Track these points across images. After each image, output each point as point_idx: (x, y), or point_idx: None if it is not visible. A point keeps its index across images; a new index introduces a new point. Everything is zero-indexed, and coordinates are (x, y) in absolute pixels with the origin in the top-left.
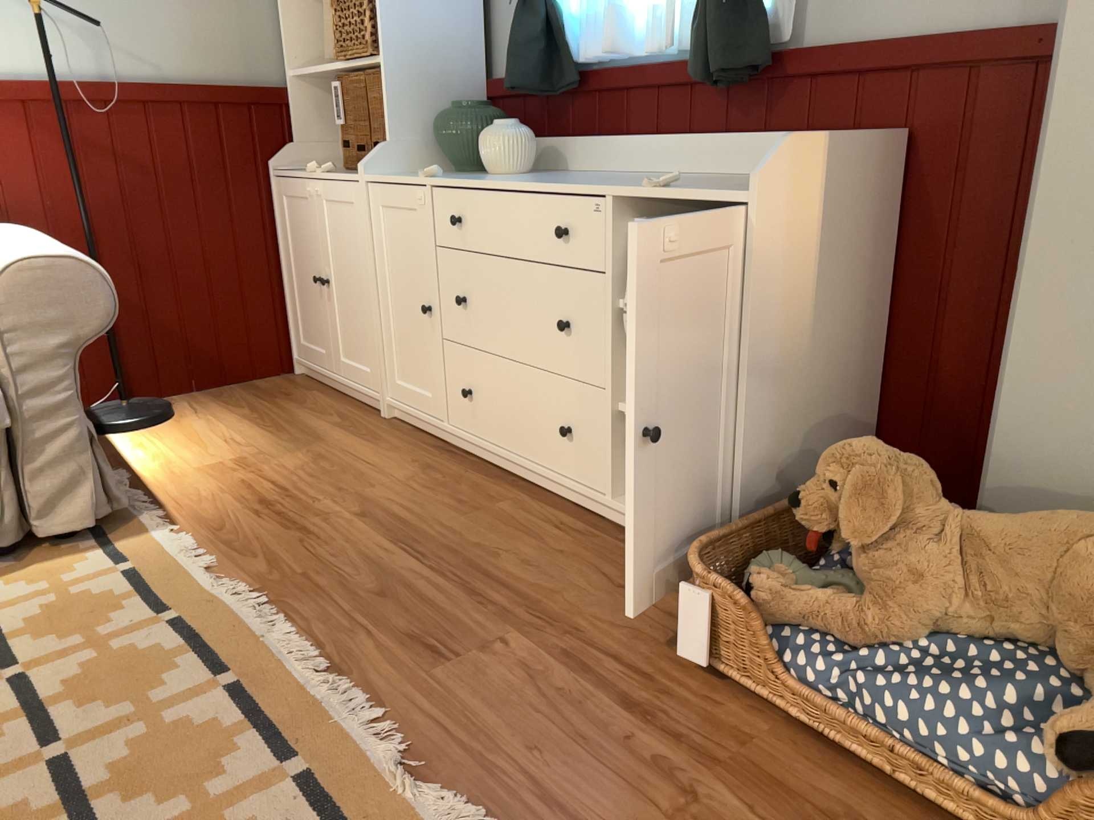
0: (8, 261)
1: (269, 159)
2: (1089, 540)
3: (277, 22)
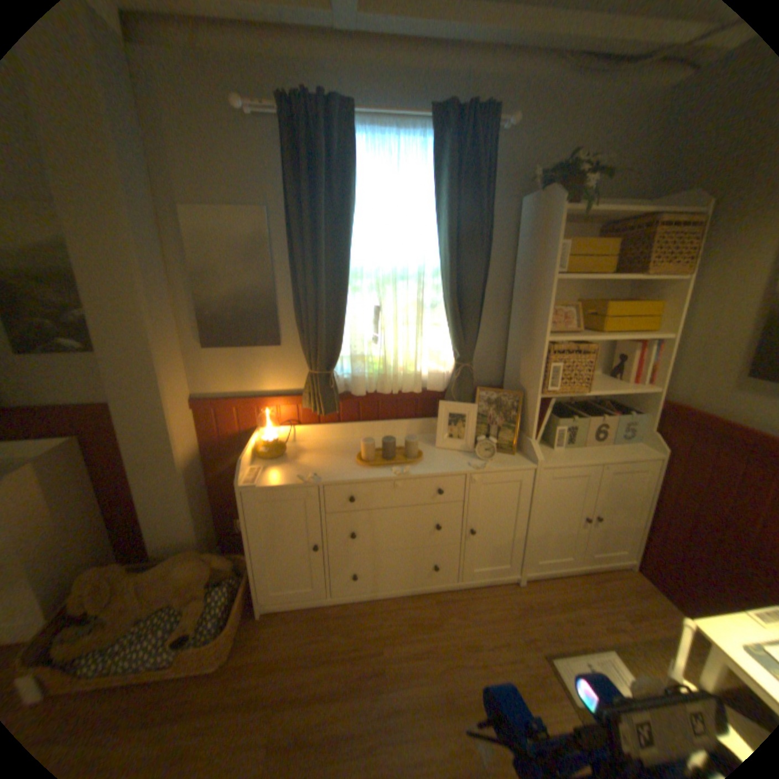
0: None
1: None
2: (172, 571)
3: None
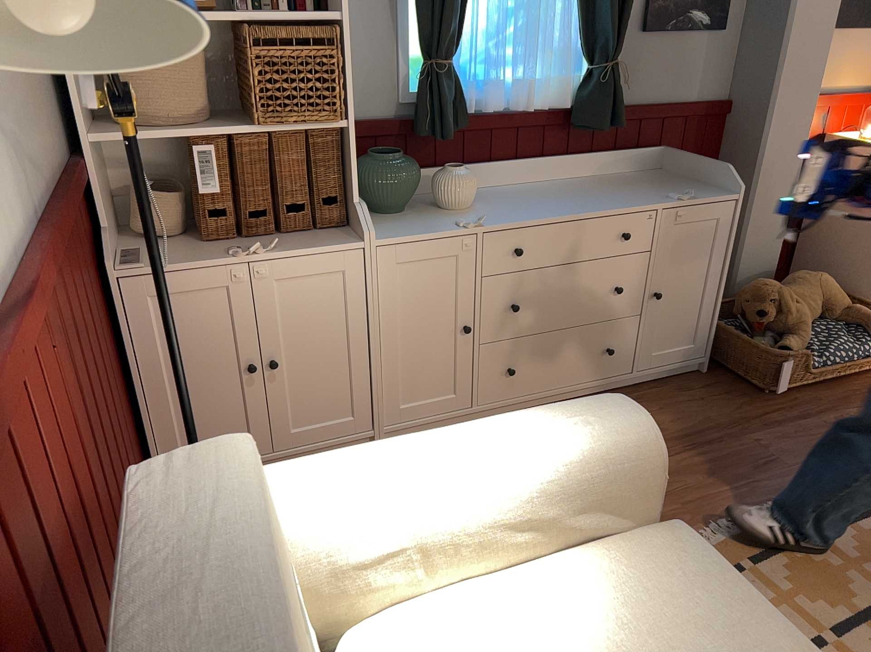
0: (625, 435)
1: (97, 257)
2: (820, 280)
3: None
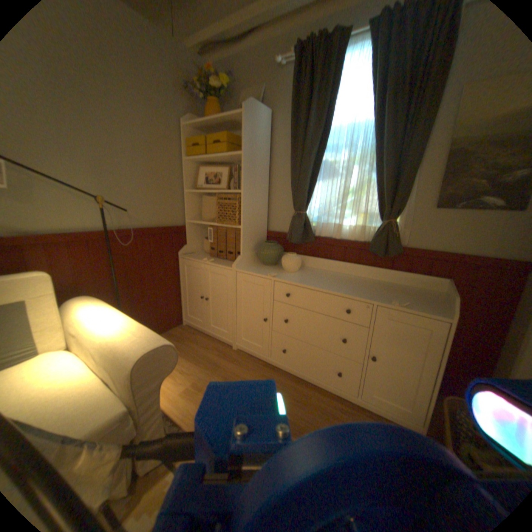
0: (131, 352)
1: (178, 250)
2: None
3: (182, 201)
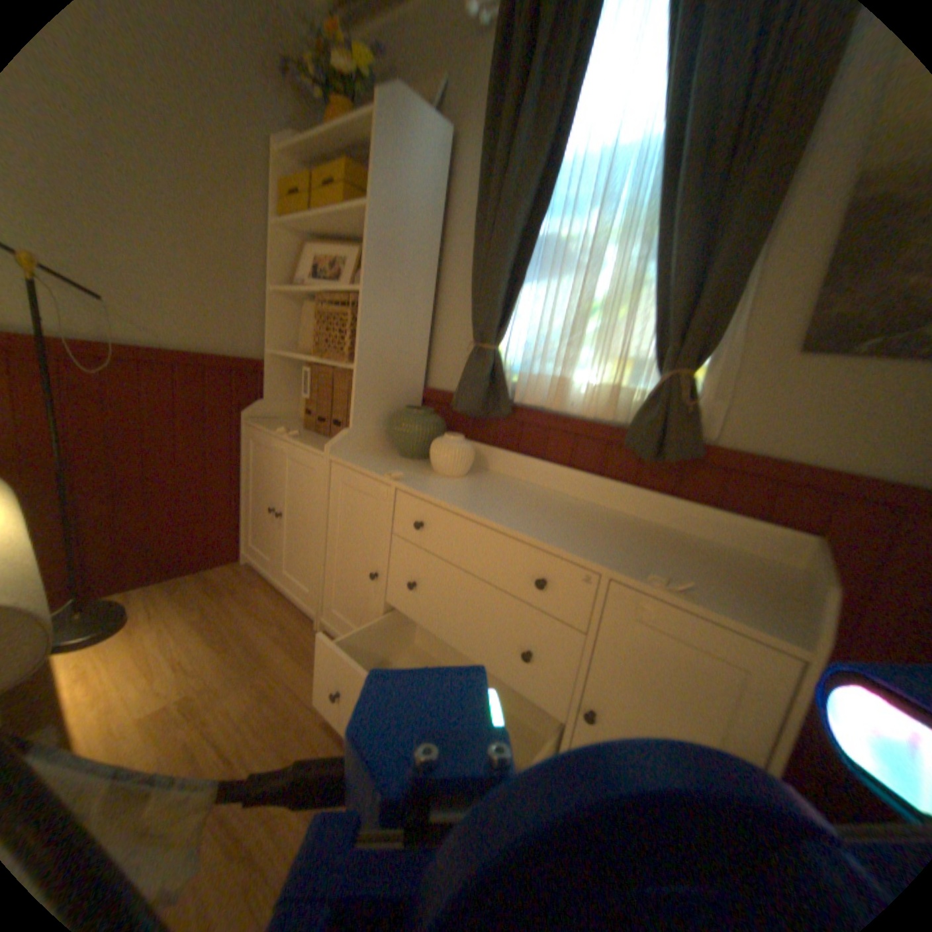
0: None
1: (243, 408)
2: None
3: (264, 310)
